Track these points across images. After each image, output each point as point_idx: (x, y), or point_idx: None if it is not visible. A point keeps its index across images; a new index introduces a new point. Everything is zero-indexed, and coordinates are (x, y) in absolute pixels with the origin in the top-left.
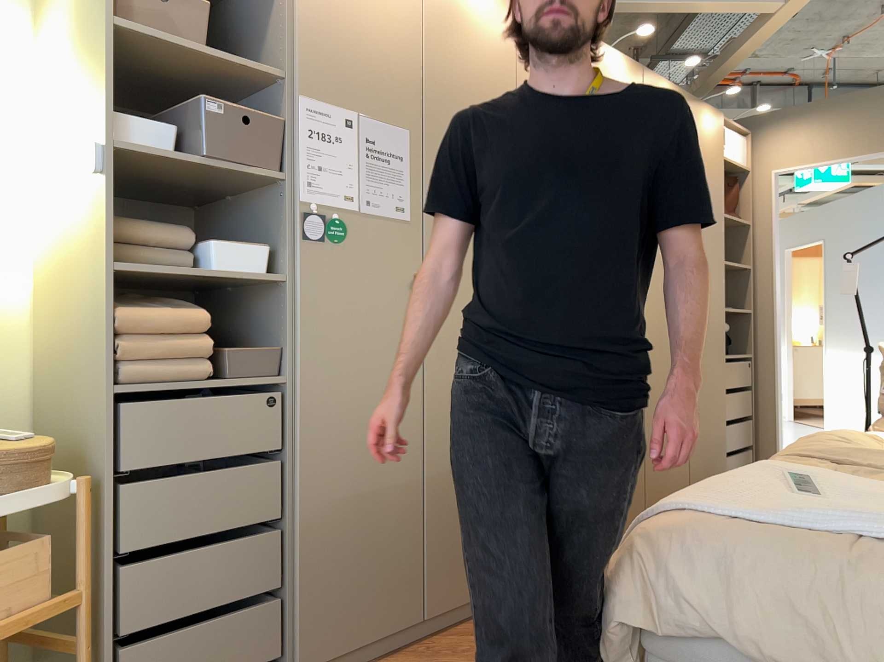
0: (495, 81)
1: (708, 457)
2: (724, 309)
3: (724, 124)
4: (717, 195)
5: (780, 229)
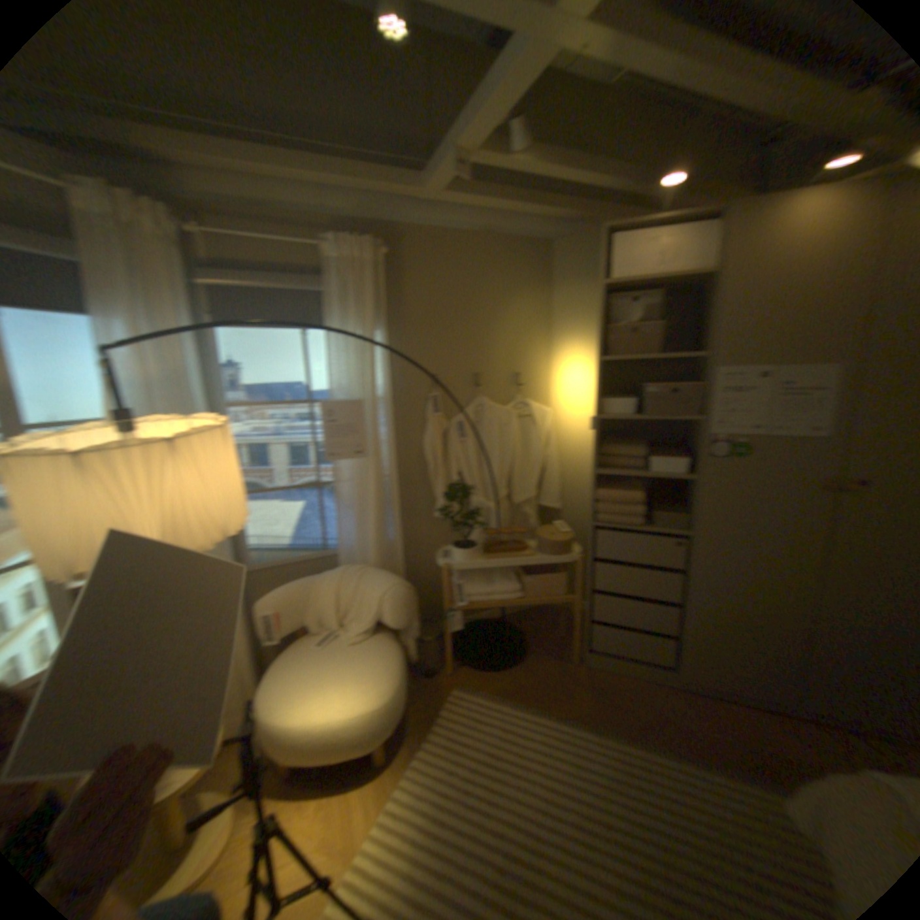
0: None
1: None
2: None
3: None
4: None
5: None
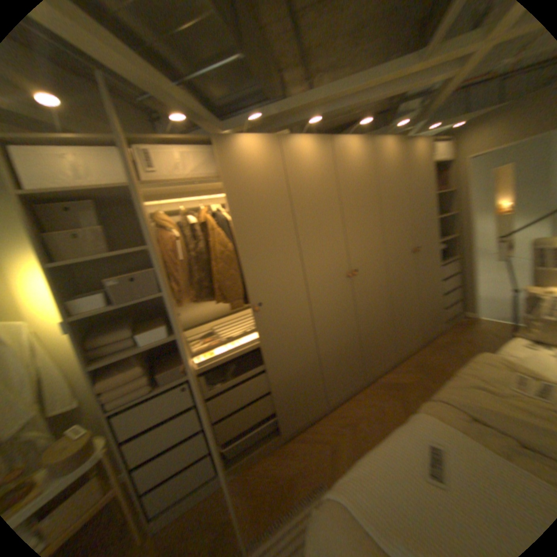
0: (274, 192)
1: (433, 317)
2: (440, 239)
3: (434, 140)
4: (434, 179)
5: (474, 188)
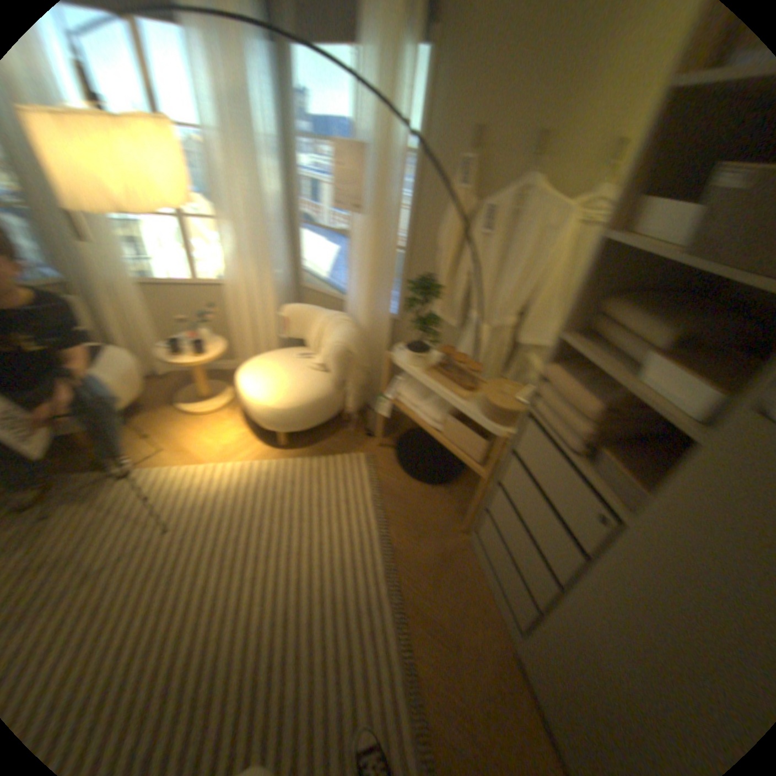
0: None
1: None
2: None
3: None
4: None
5: None
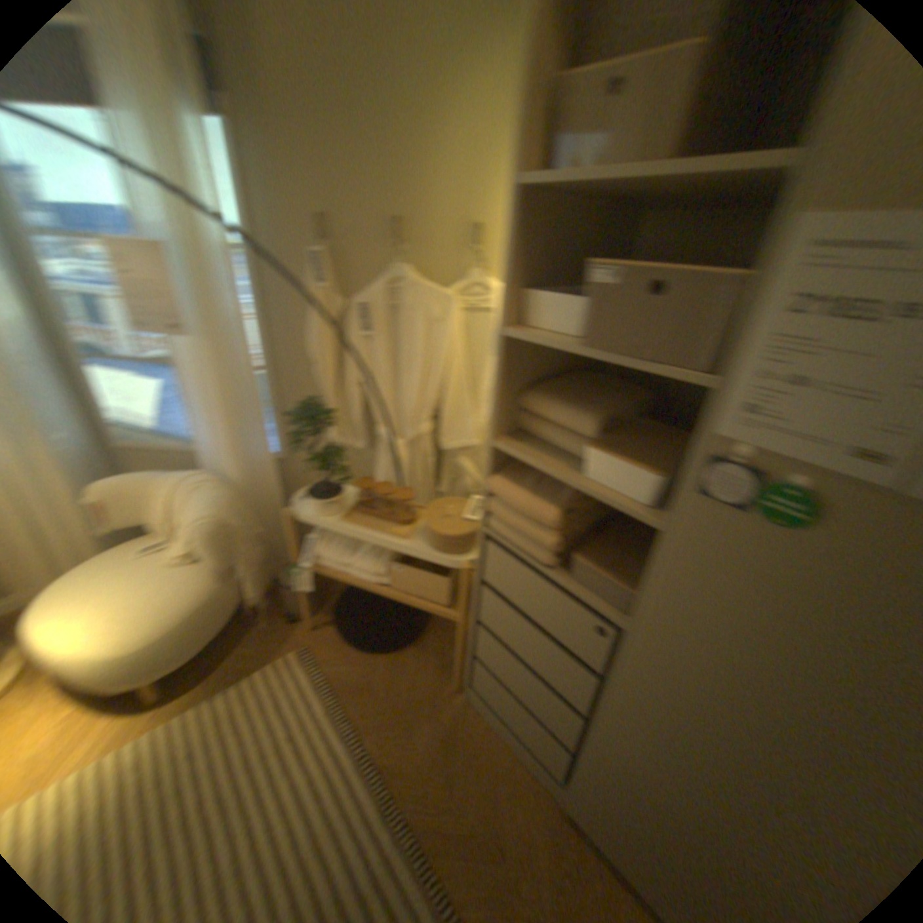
0: None
1: None
2: None
3: None
4: None
5: None
